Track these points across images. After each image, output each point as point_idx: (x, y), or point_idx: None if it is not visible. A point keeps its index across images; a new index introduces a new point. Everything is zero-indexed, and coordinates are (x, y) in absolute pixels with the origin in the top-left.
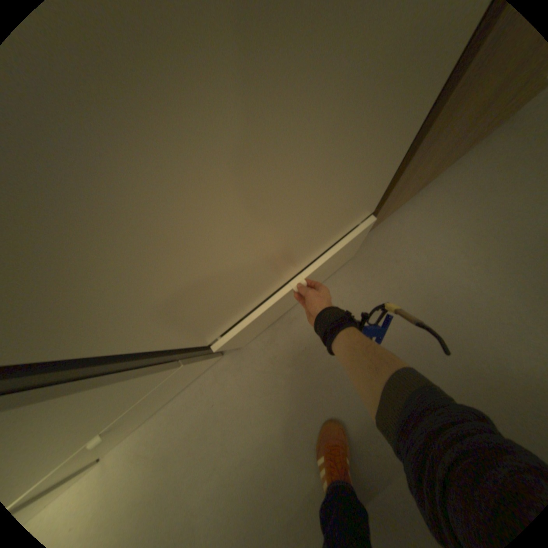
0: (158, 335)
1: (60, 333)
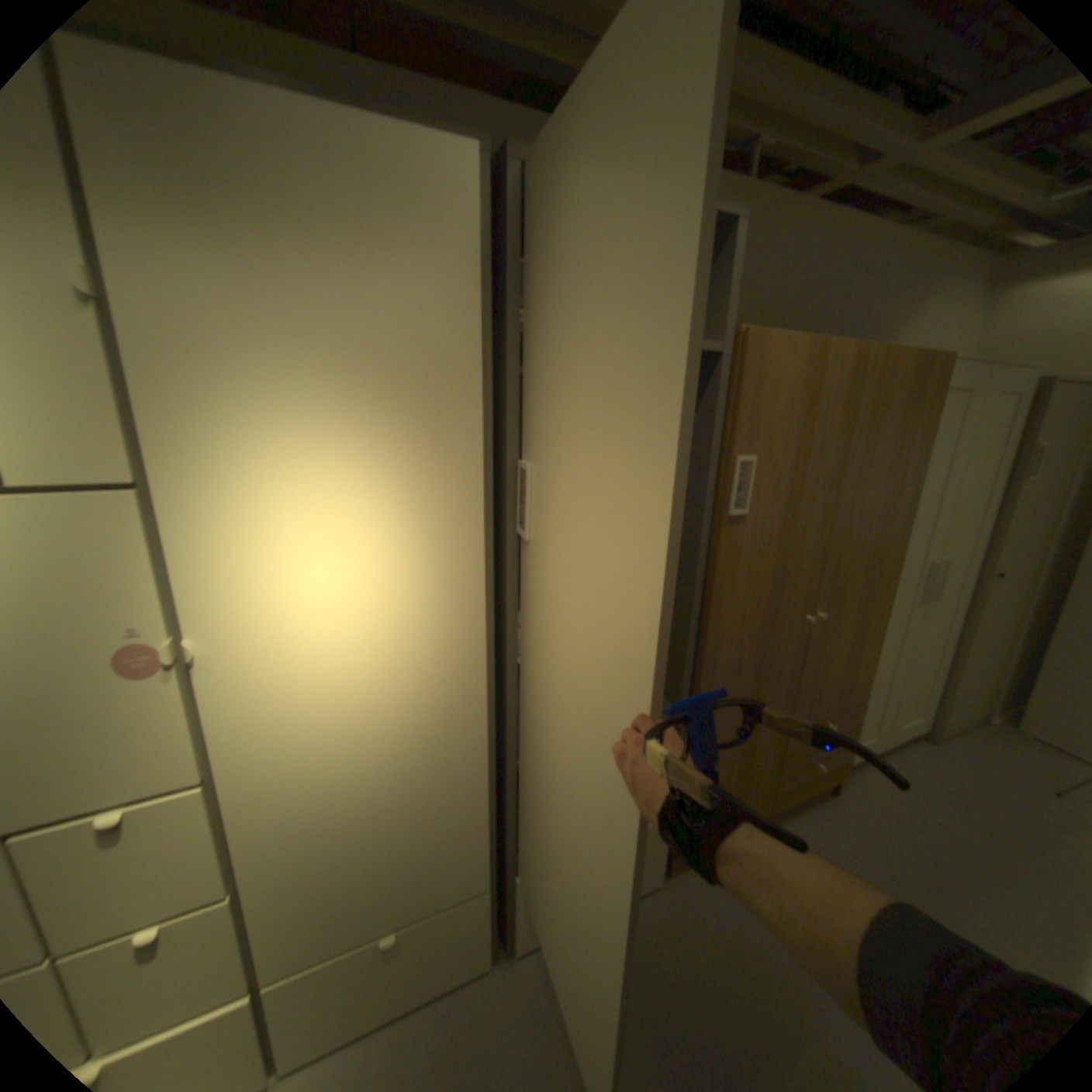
0: (531, 803)
1: (532, 759)
